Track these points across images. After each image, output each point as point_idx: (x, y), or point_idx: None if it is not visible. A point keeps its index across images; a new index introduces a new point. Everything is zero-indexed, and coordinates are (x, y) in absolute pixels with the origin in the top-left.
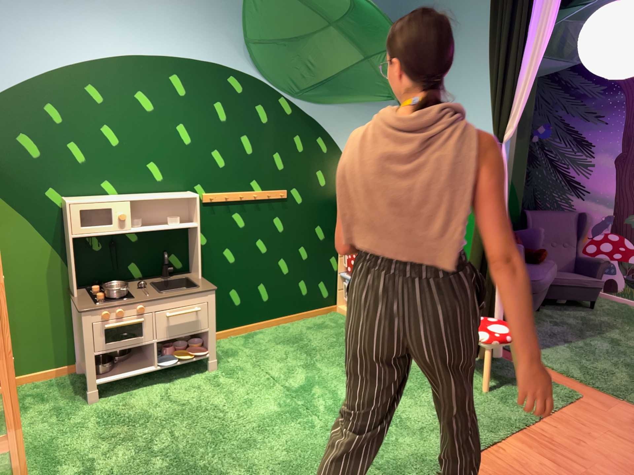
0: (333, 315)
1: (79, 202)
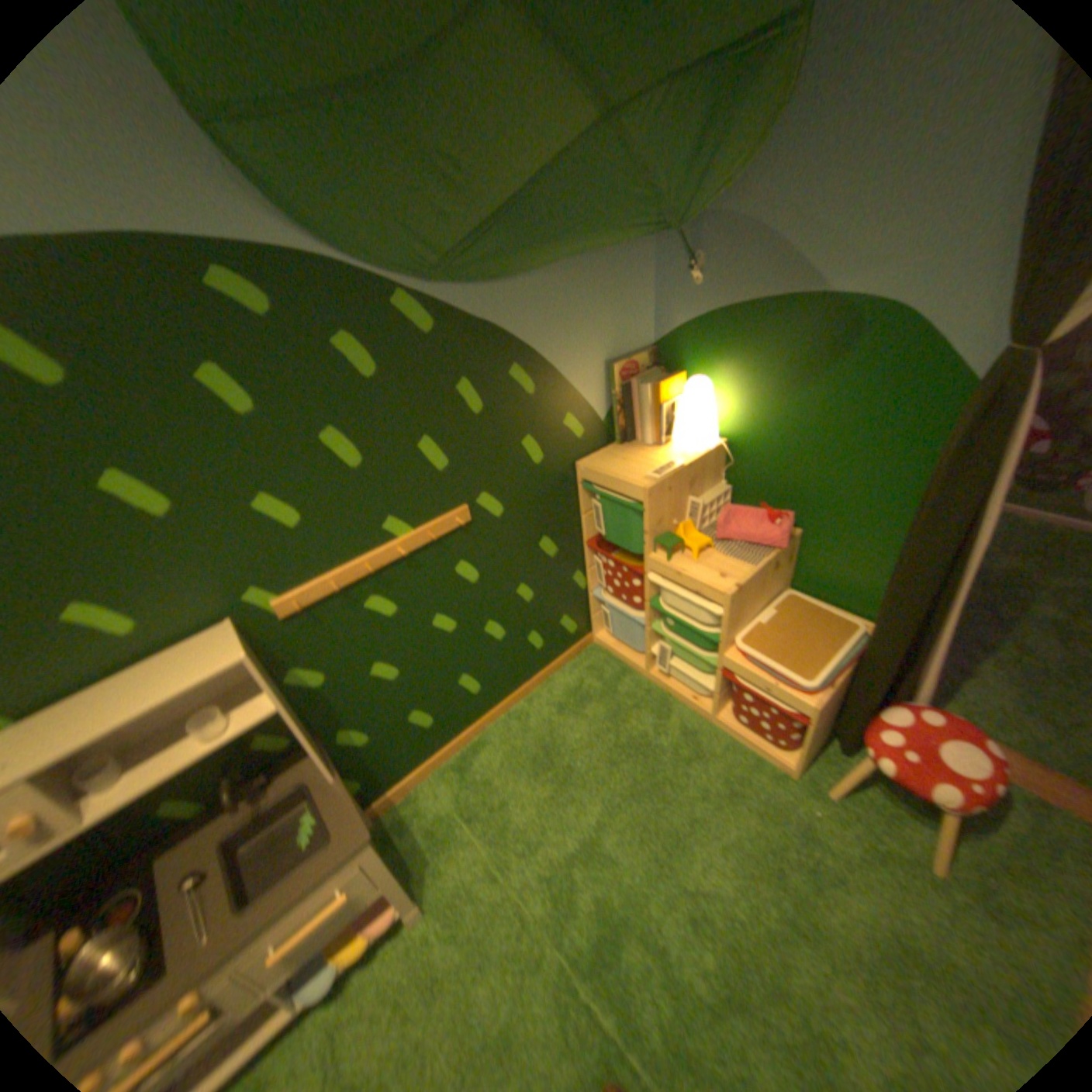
0: (589, 655)
1: None
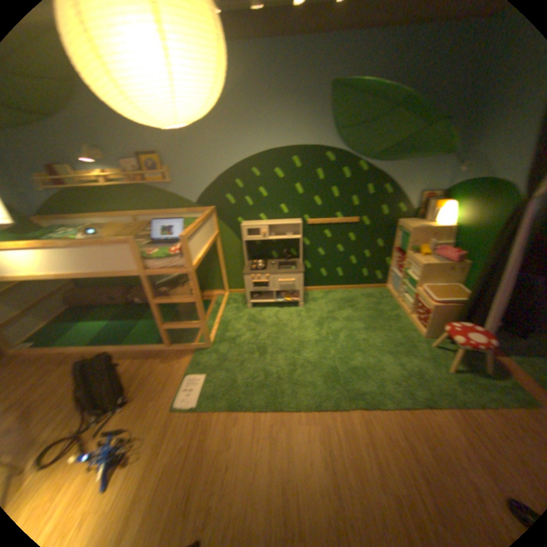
0: (381, 290)
1: (245, 226)
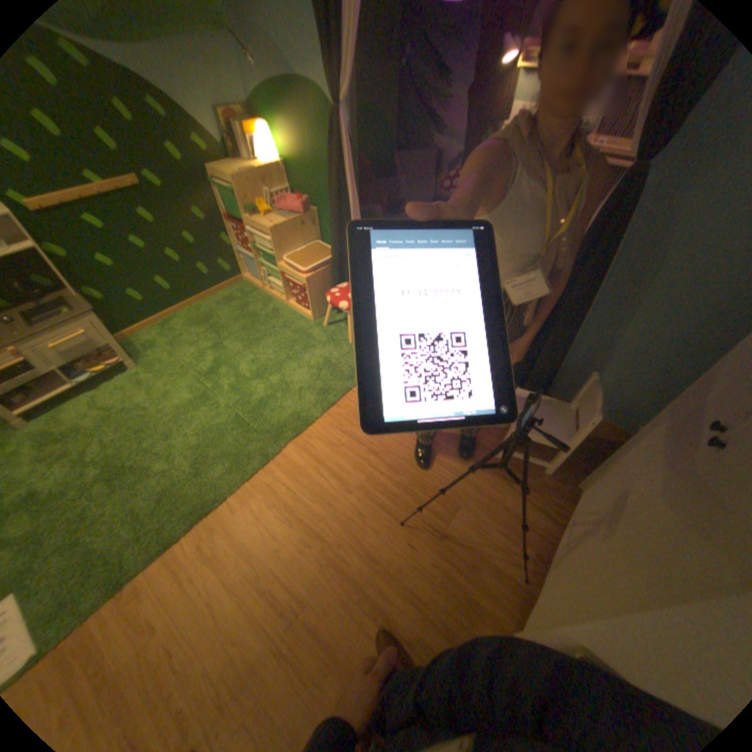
0: (239, 285)
1: None
